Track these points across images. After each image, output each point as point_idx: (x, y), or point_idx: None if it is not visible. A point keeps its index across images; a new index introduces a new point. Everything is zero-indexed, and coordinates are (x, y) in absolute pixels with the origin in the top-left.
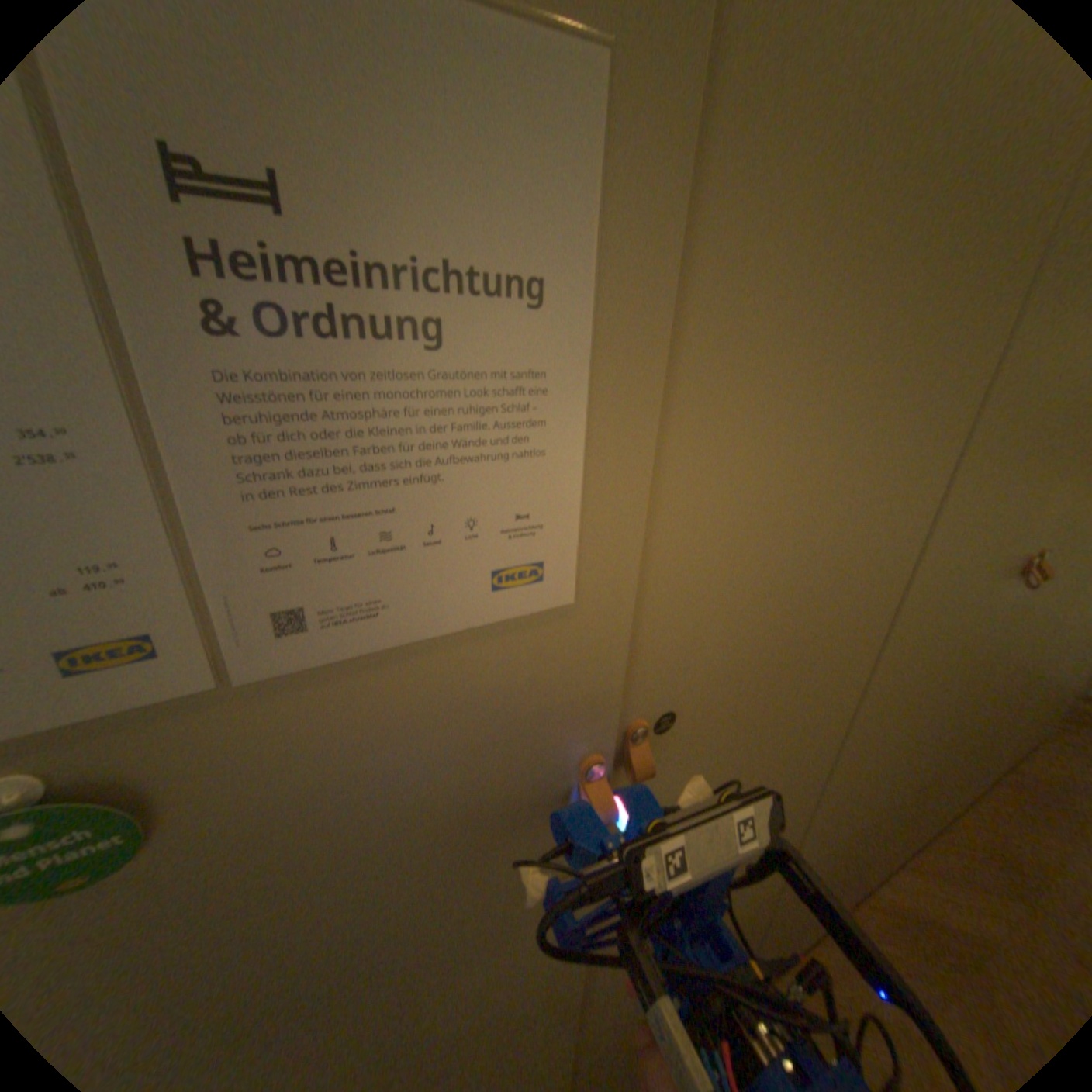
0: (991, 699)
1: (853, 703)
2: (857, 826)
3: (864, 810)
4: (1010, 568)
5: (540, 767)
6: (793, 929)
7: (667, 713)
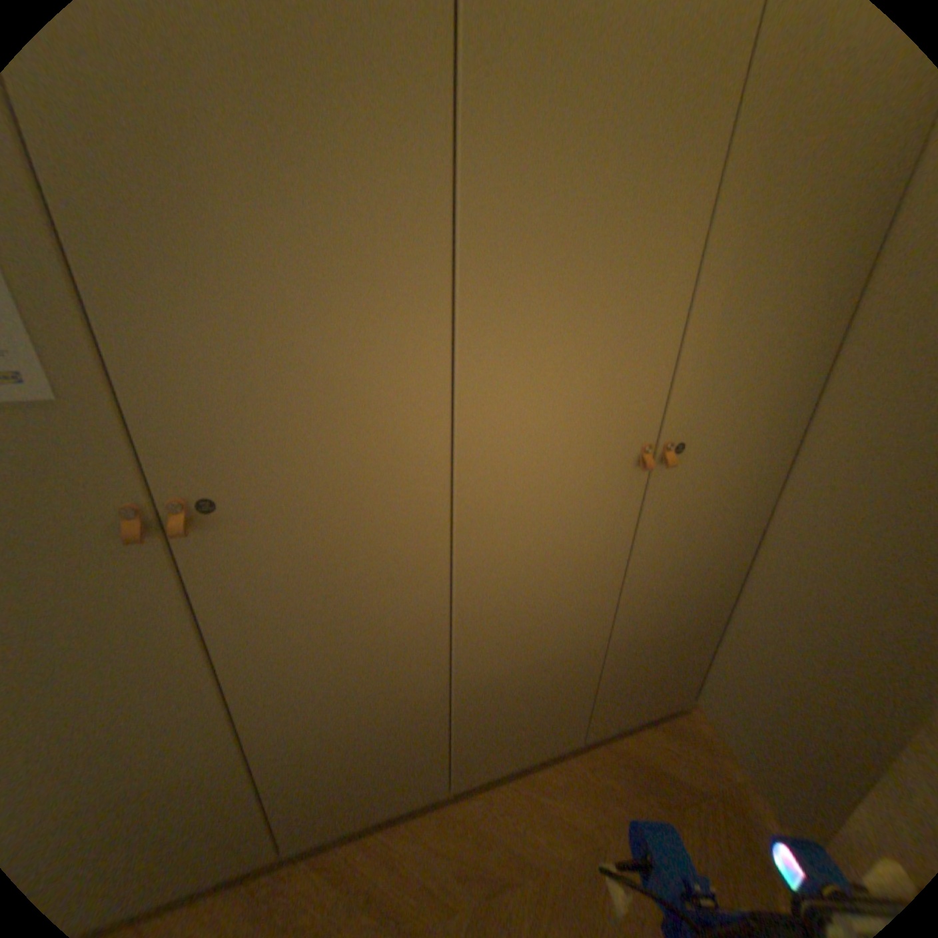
0: (687, 578)
1: (440, 536)
2: (529, 657)
3: (531, 644)
4: (614, 450)
5: (91, 513)
6: (490, 736)
7: (202, 500)
